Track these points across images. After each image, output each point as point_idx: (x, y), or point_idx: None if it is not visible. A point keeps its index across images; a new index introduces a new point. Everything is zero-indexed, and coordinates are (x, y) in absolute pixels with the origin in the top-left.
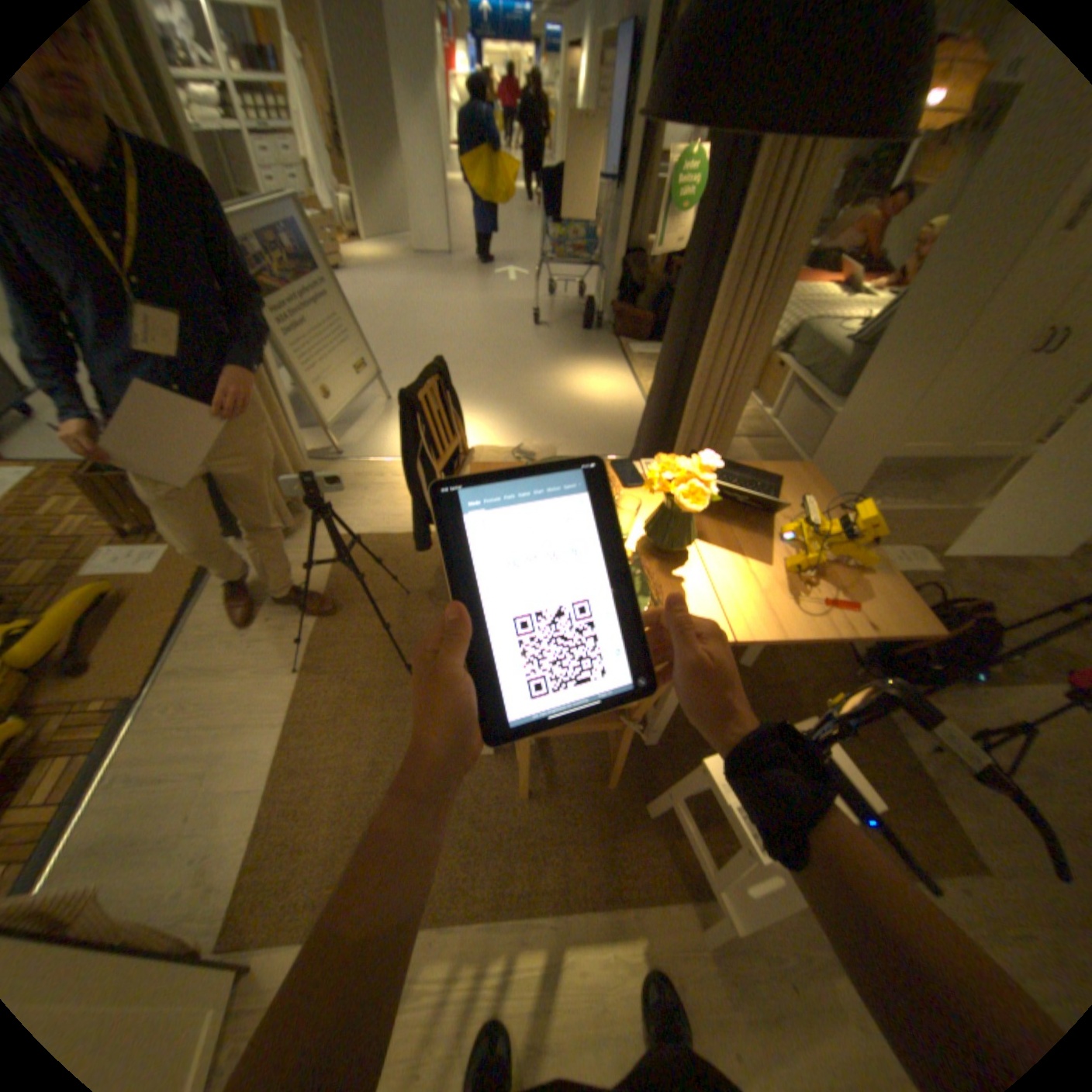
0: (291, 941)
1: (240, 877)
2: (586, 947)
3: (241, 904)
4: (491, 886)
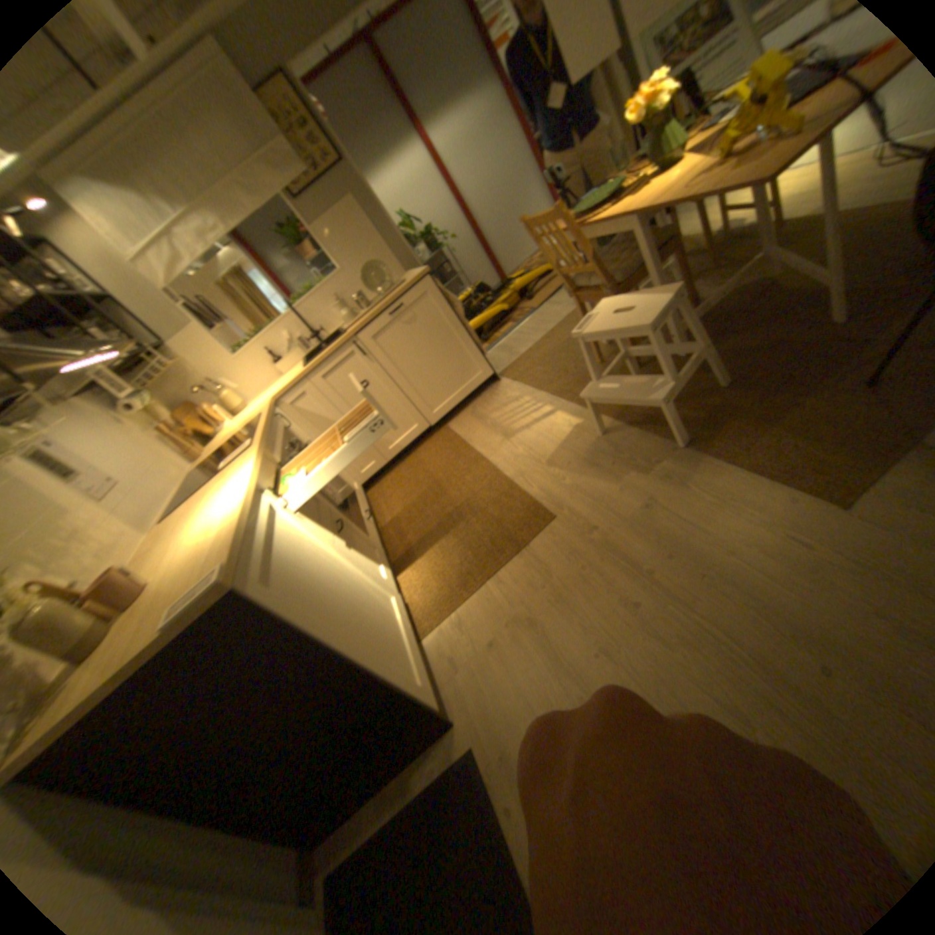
0: (512, 376)
1: (518, 359)
2: (568, 411)
3: (513, 365)
4: (563, 383)
